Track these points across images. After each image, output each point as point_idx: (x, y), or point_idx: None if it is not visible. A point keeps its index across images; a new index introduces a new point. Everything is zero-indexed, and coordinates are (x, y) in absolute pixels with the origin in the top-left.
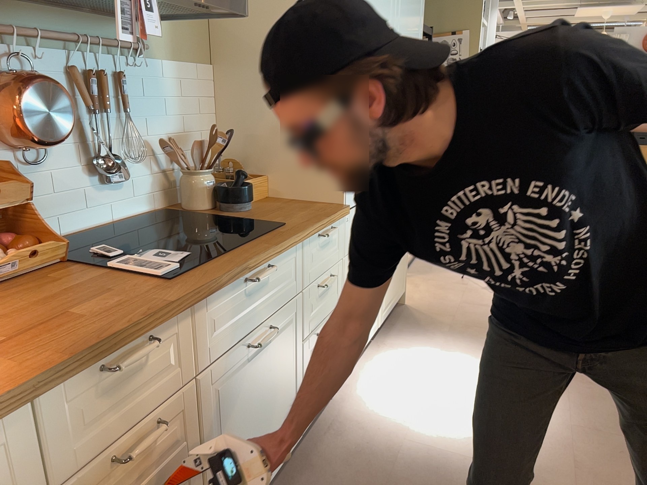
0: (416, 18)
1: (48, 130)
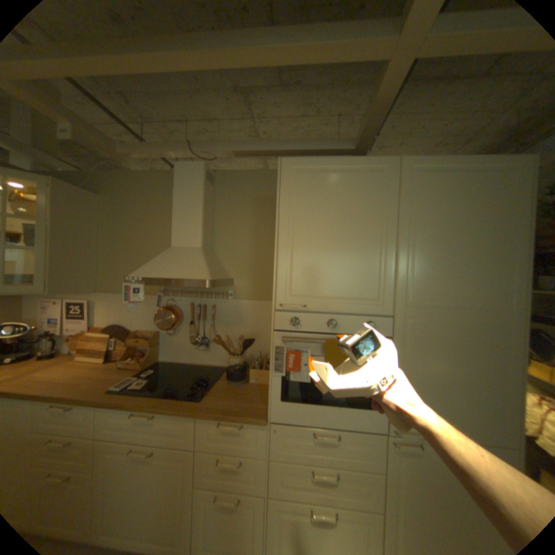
0: (489, 262)
1: (164, 325)
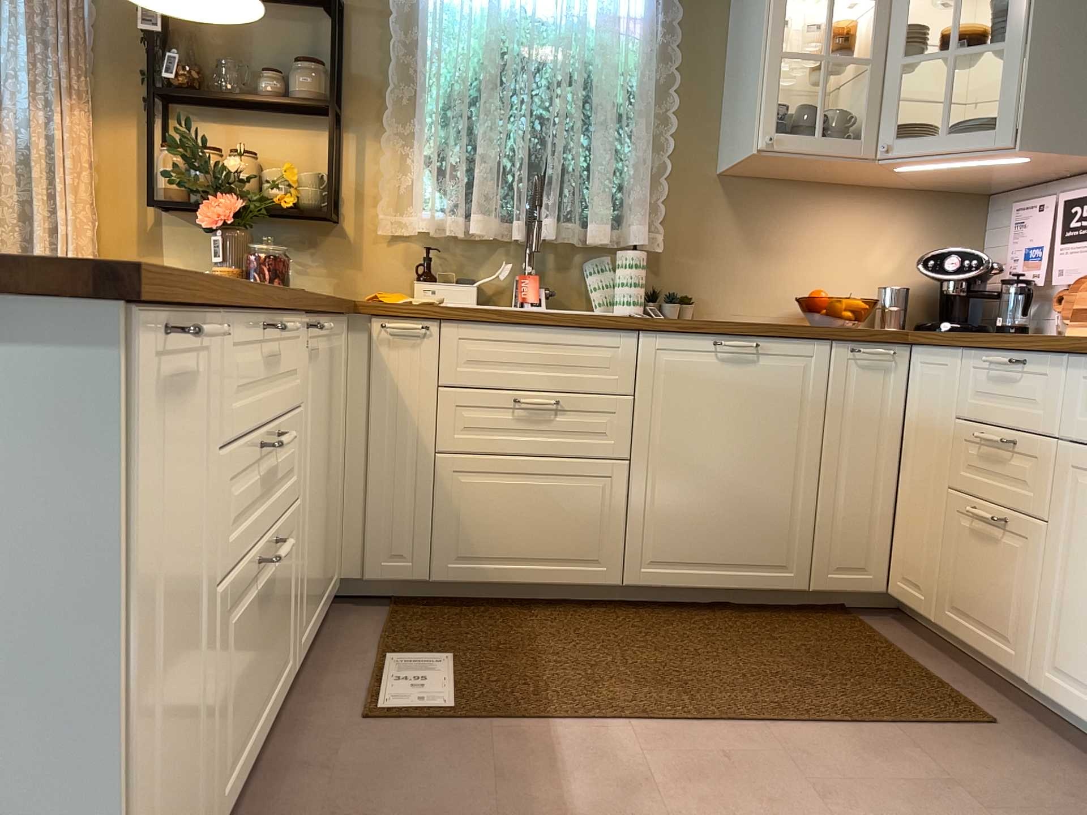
0: None
1: None
